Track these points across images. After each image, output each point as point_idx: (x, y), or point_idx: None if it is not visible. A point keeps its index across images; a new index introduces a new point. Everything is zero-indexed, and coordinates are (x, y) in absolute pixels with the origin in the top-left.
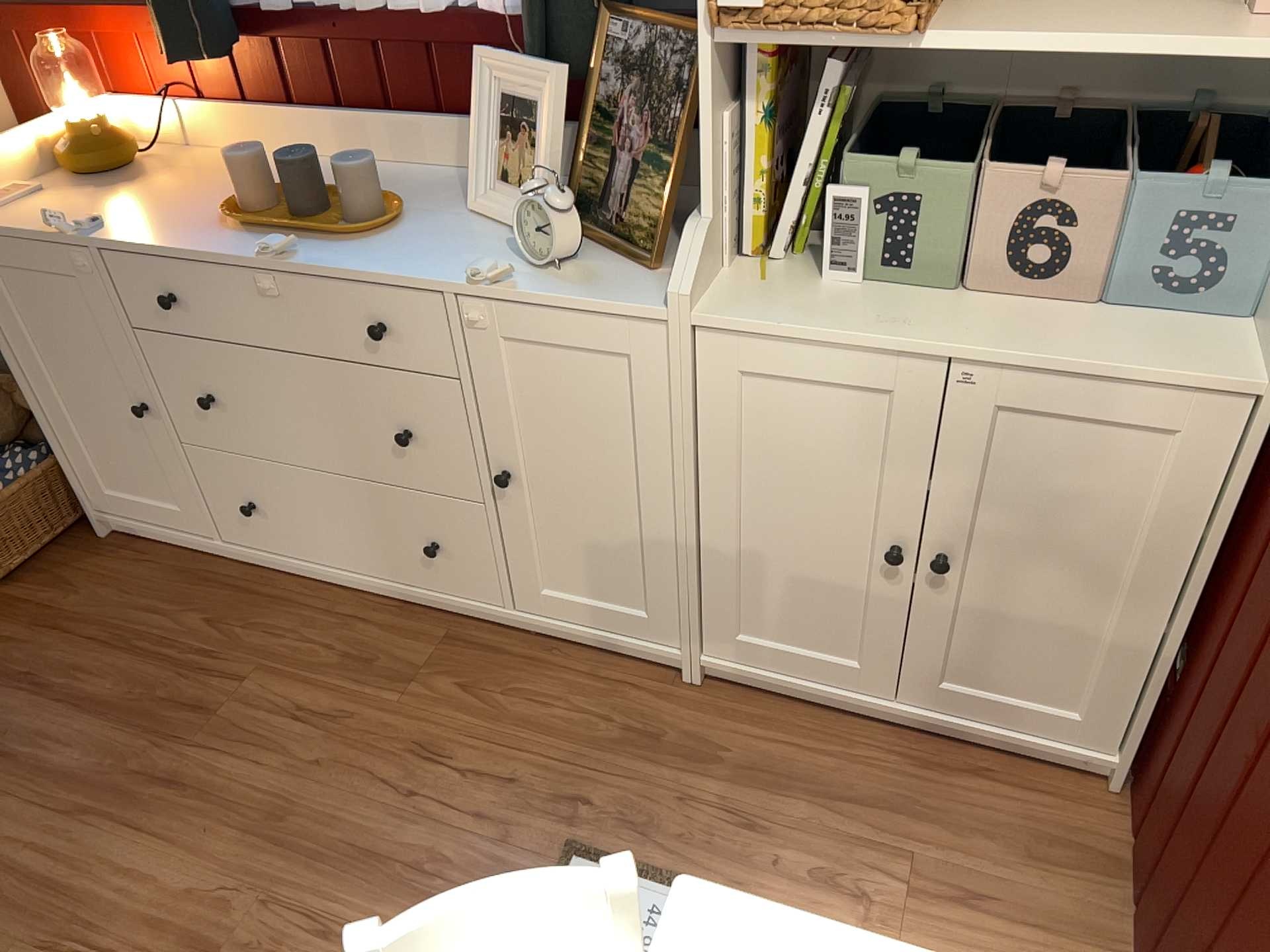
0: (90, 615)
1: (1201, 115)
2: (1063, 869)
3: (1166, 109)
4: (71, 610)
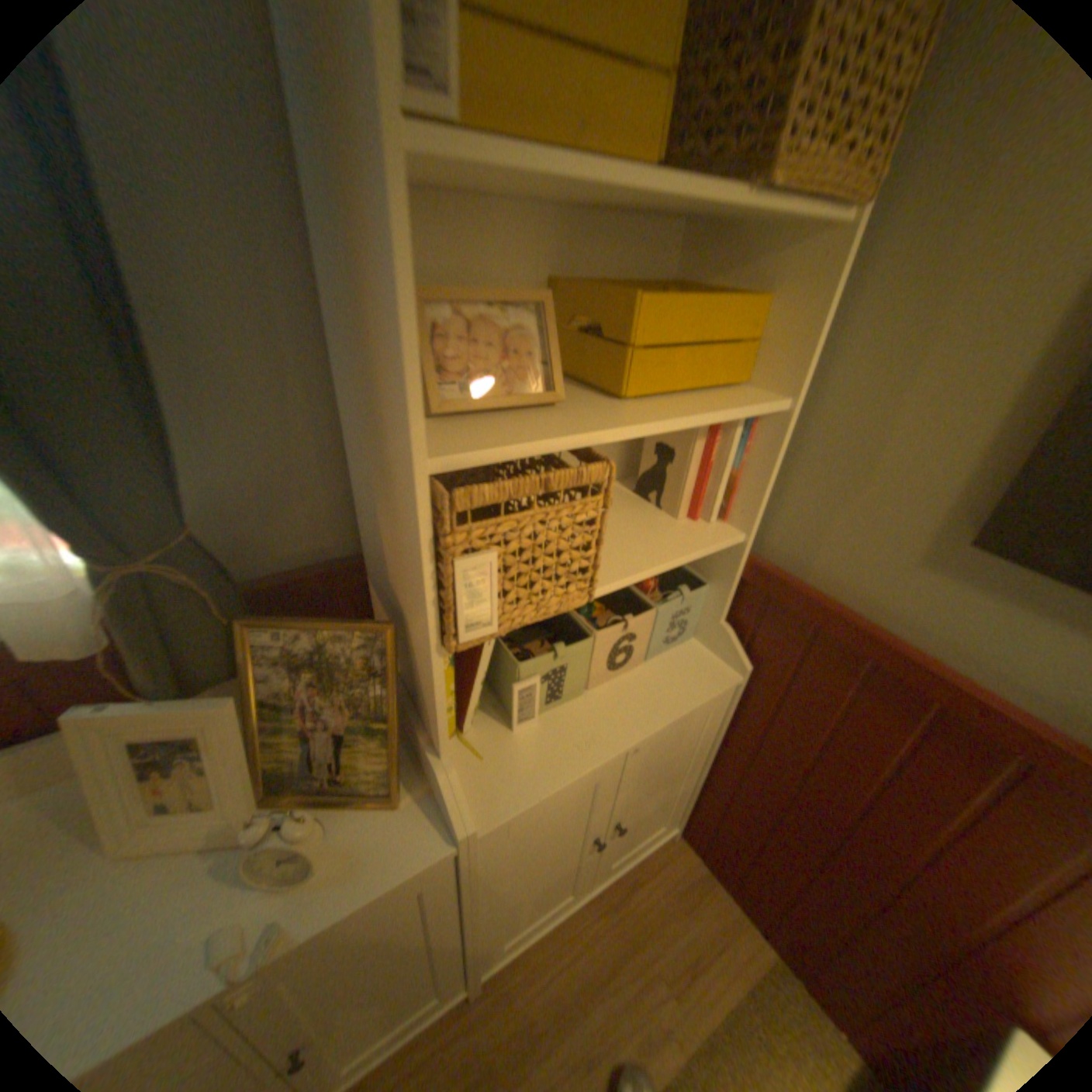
0: None
1: None
2: (701, 910)
3: None
4: None
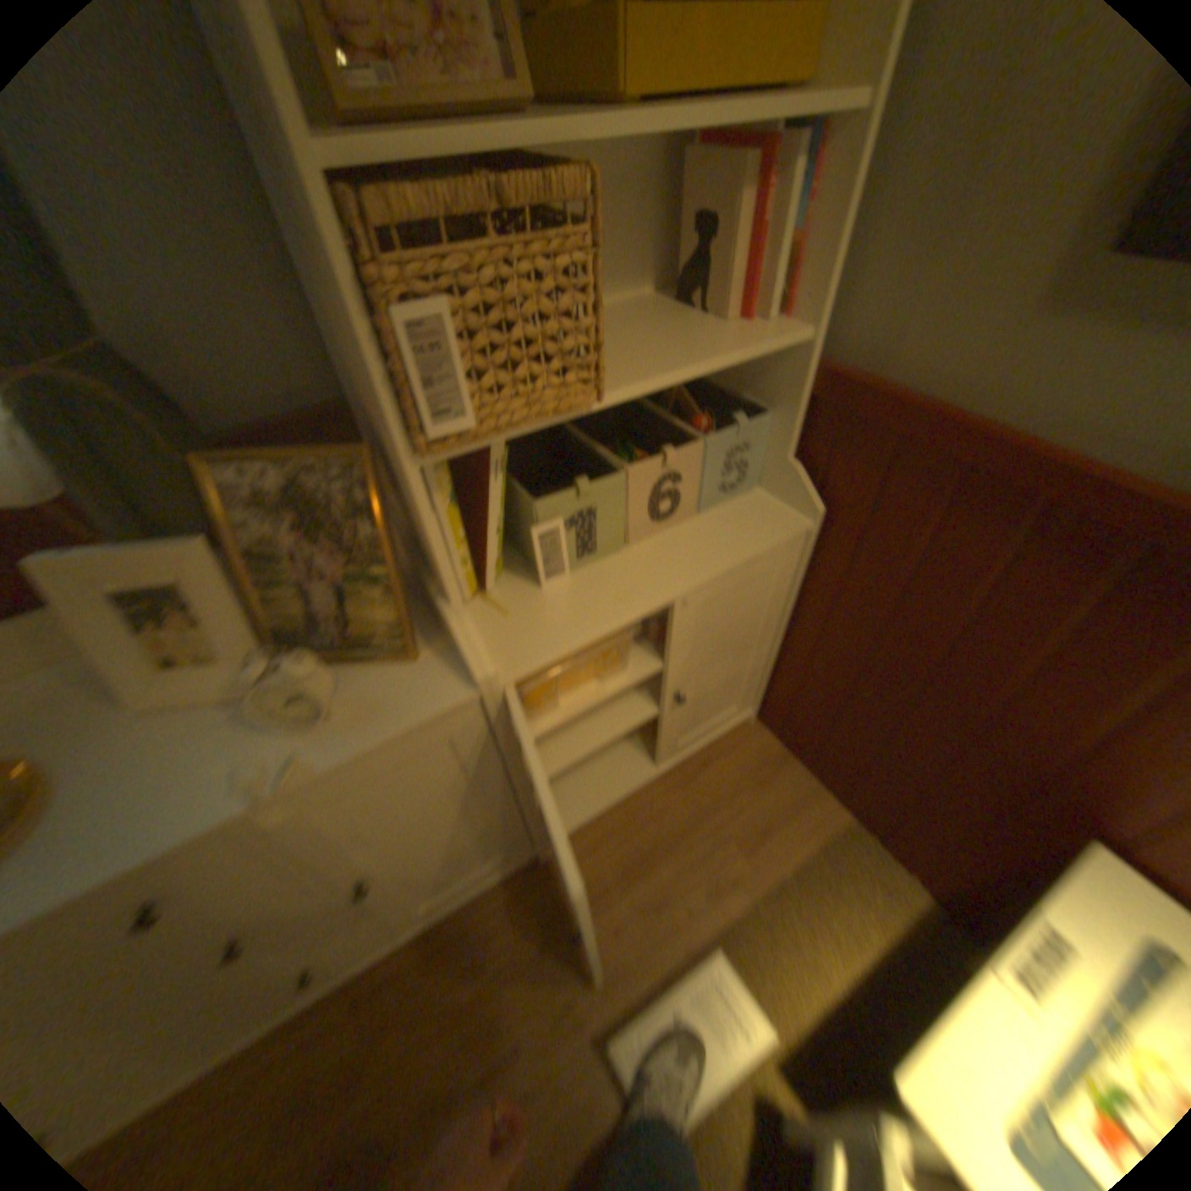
0: None
1: None
2: (773, 781)
3: None
4: None
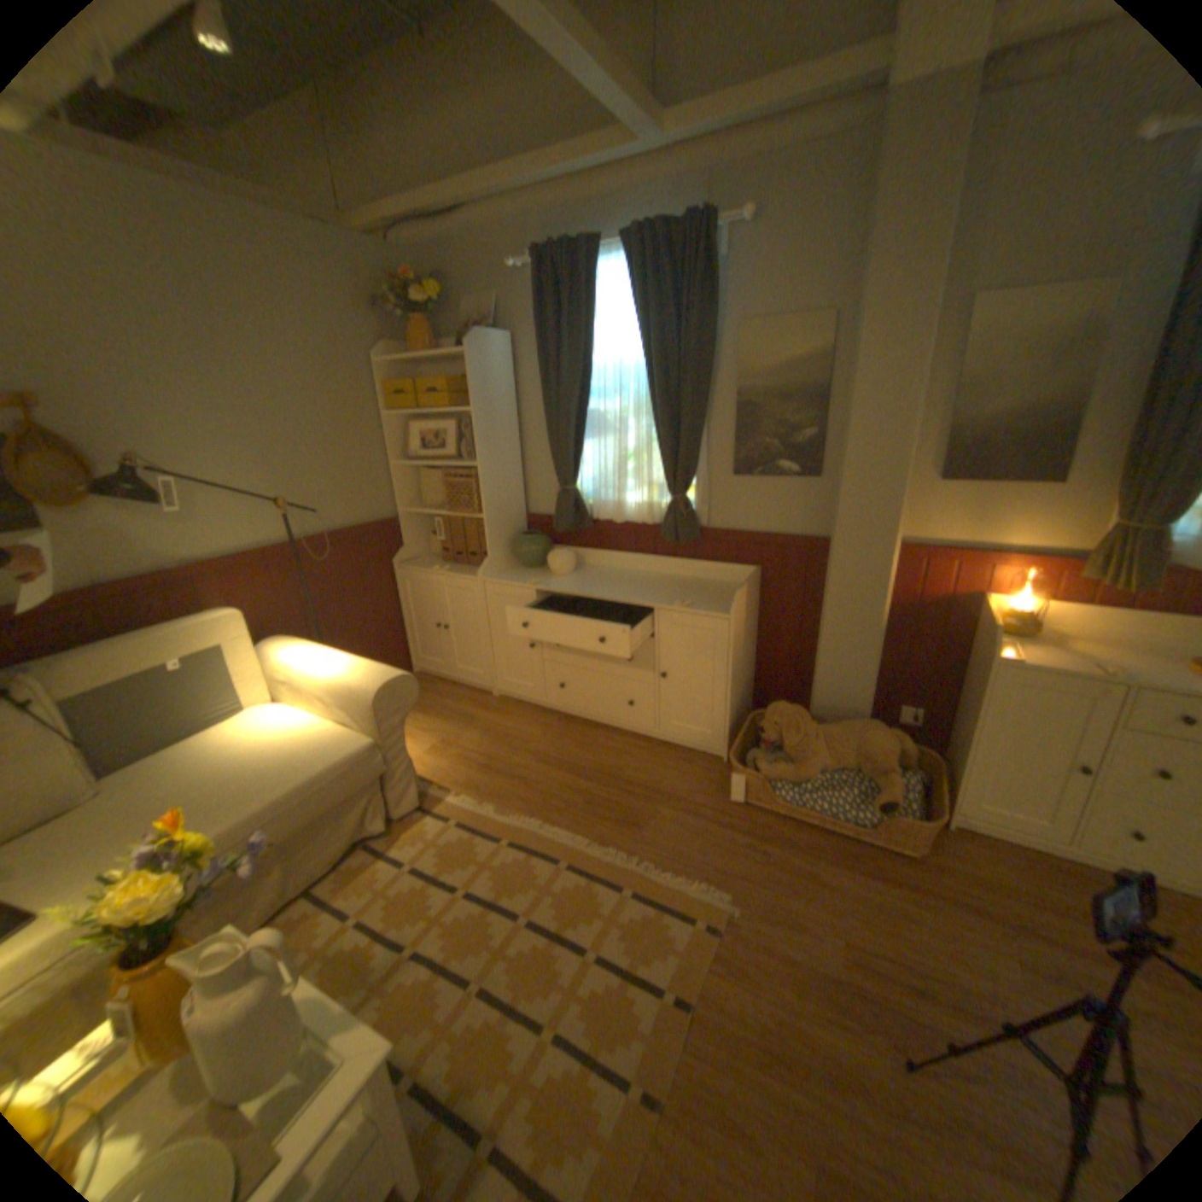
0: (1010, 889)
1: None
2: None
3: None
4: (992, 883)
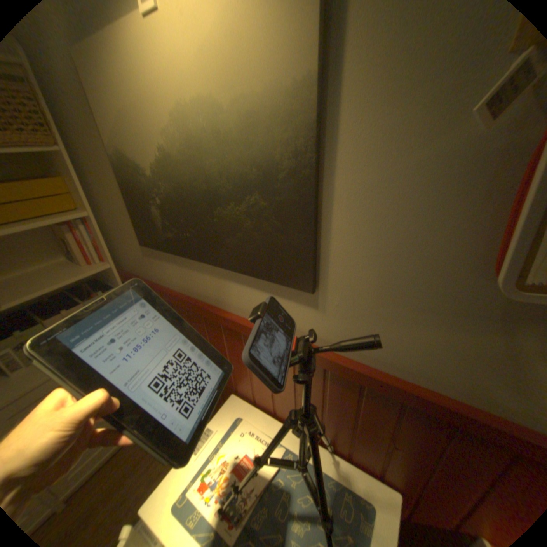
0: None
1: (80, 285)
2: None
3: (72, 287)
4: None
